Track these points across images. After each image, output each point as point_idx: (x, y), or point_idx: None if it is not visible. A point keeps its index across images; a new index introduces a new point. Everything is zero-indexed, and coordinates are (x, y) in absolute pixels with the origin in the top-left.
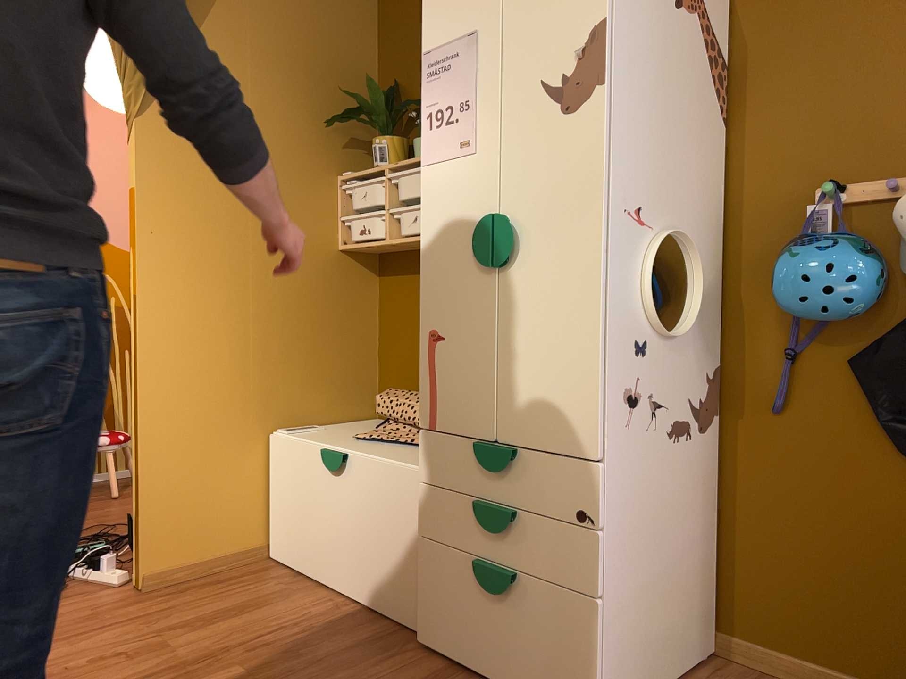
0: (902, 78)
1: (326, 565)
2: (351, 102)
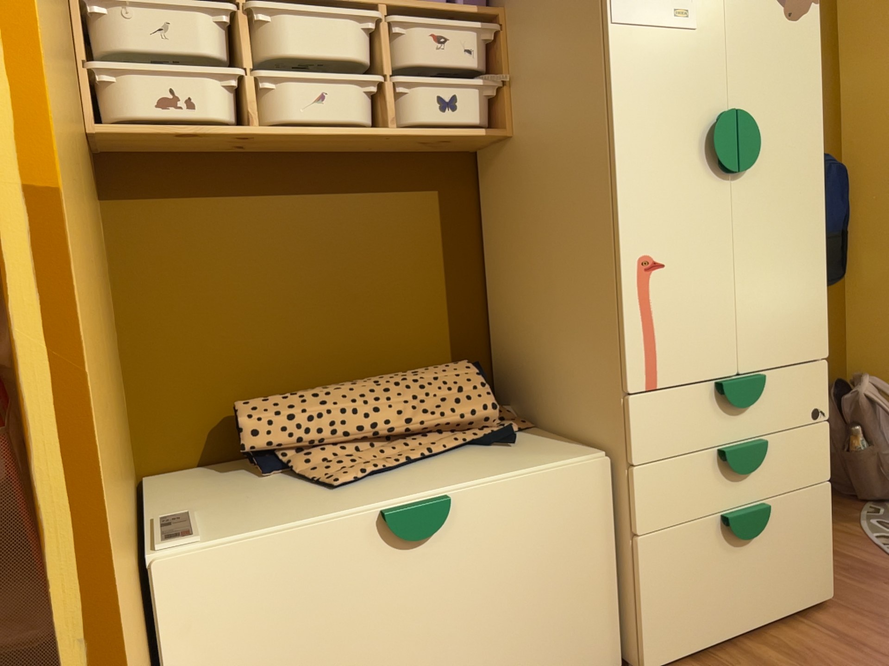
0: None
1: None
2: None
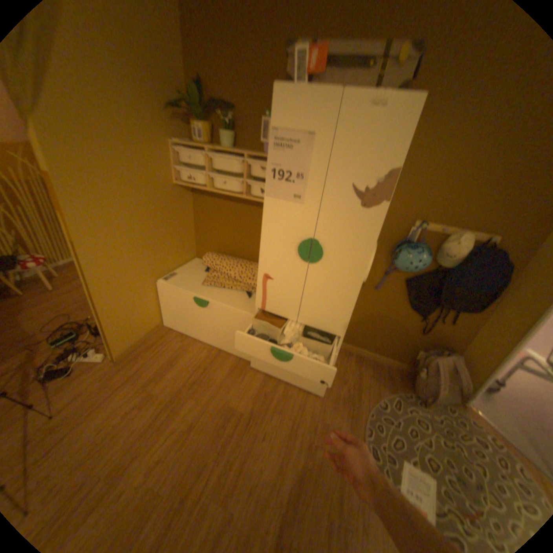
0: (465, 188)
1: (198, 335)
2: (170, 87)
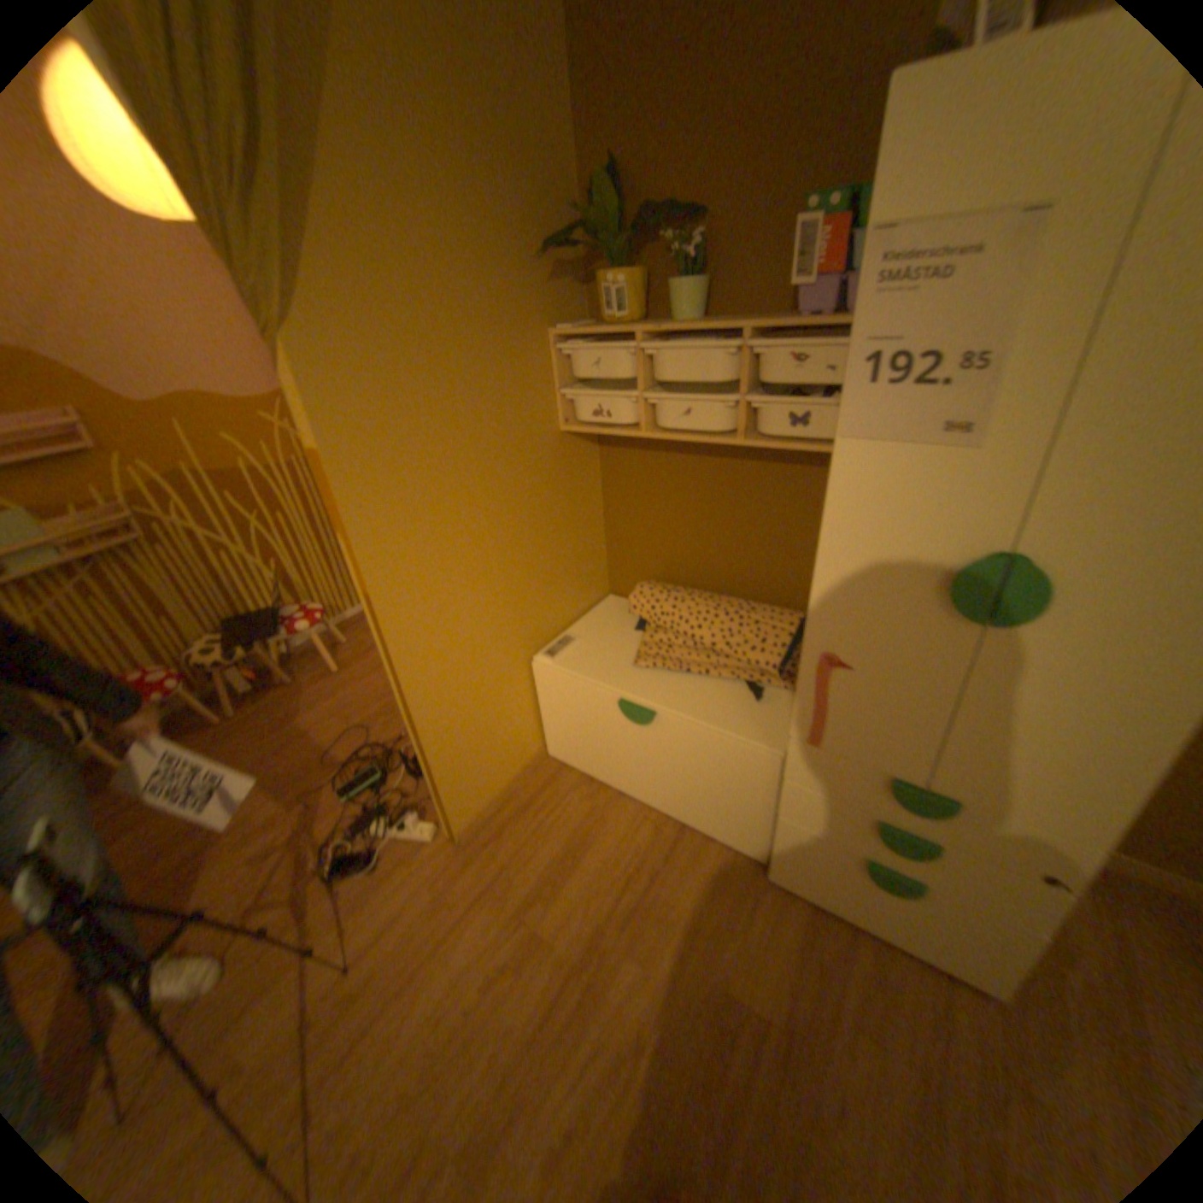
0: None
1: (628, 782)
2: (547, 198)
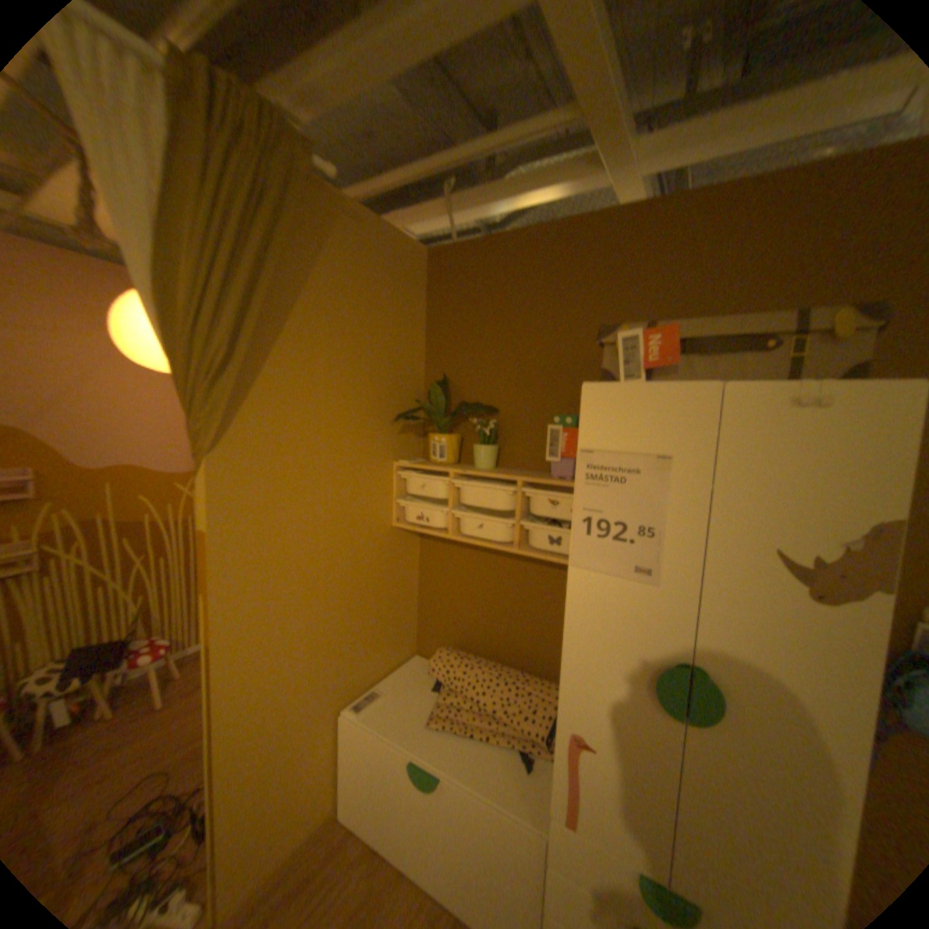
0: None
1: (409, 860)
2: (405, 392)
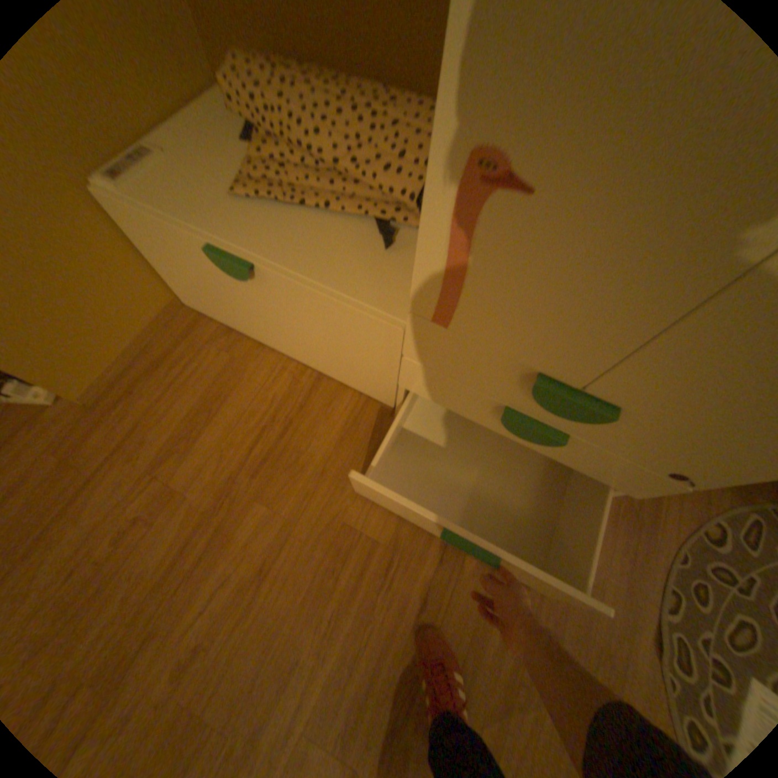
0: None
1: (263, 335)
2: None
